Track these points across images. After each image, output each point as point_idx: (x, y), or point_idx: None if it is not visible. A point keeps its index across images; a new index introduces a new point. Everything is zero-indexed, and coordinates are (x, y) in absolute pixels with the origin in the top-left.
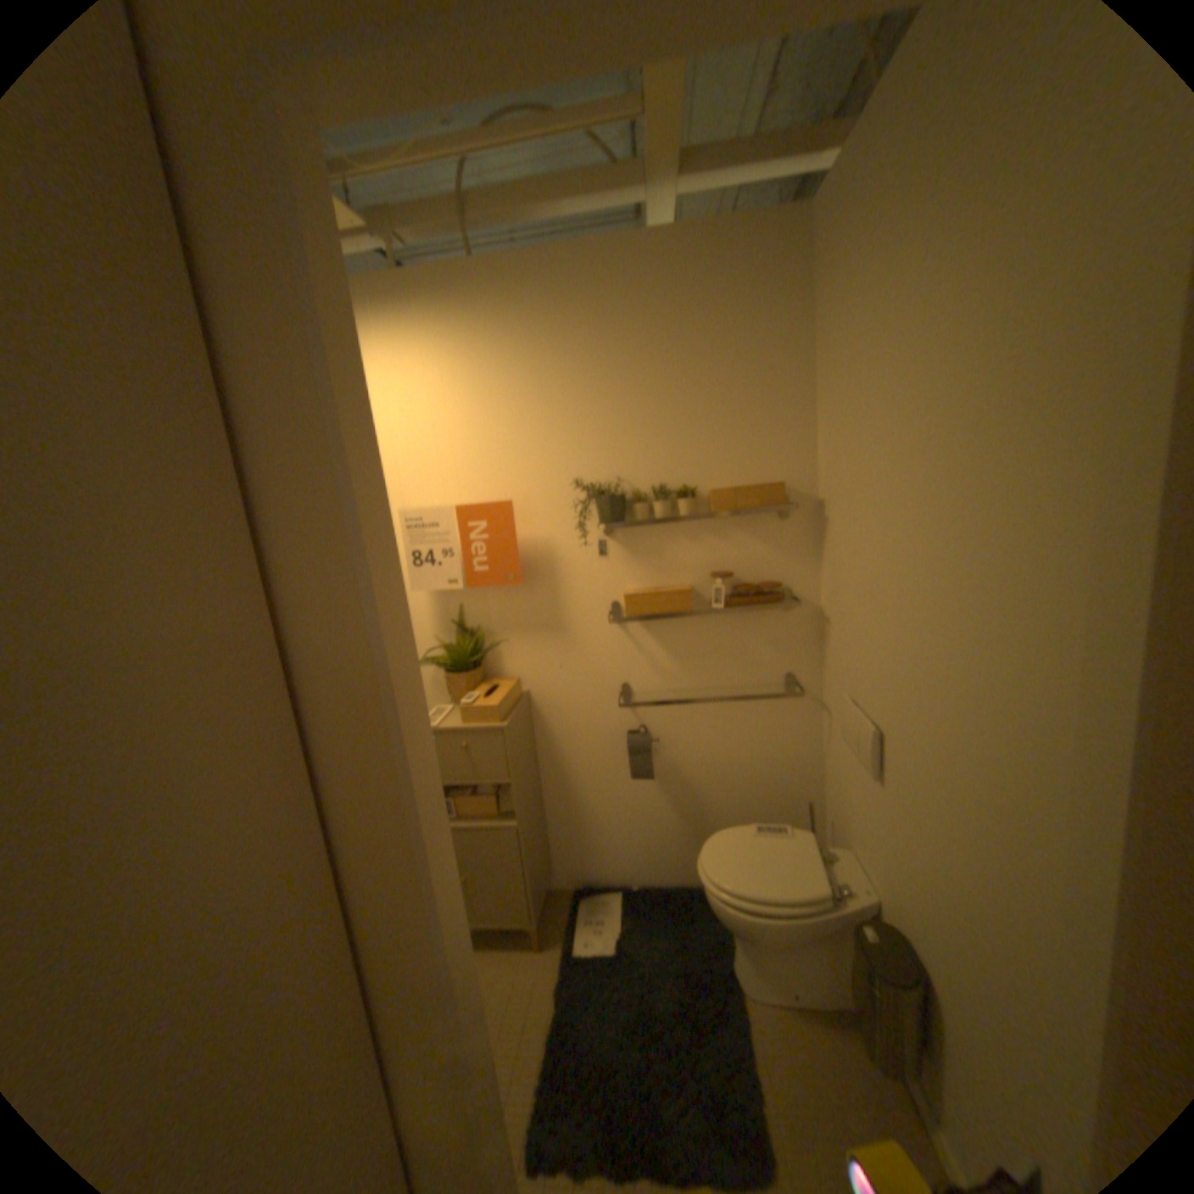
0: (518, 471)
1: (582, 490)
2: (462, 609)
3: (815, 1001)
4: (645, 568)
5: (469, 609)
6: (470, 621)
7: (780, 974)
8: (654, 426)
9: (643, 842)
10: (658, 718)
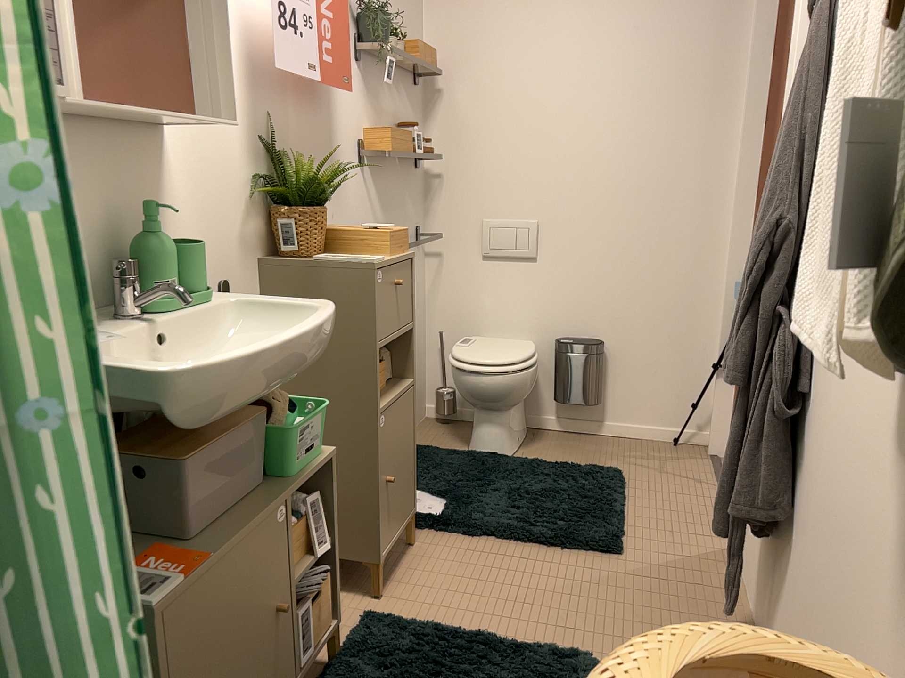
0: None
1: (351, 1)
2: (270, 119)
3: (522, 434)
4: (372, 108)
5: (275, 120)
6: (276, 140)
7: (514, 425)
8: None
9: None
10: None
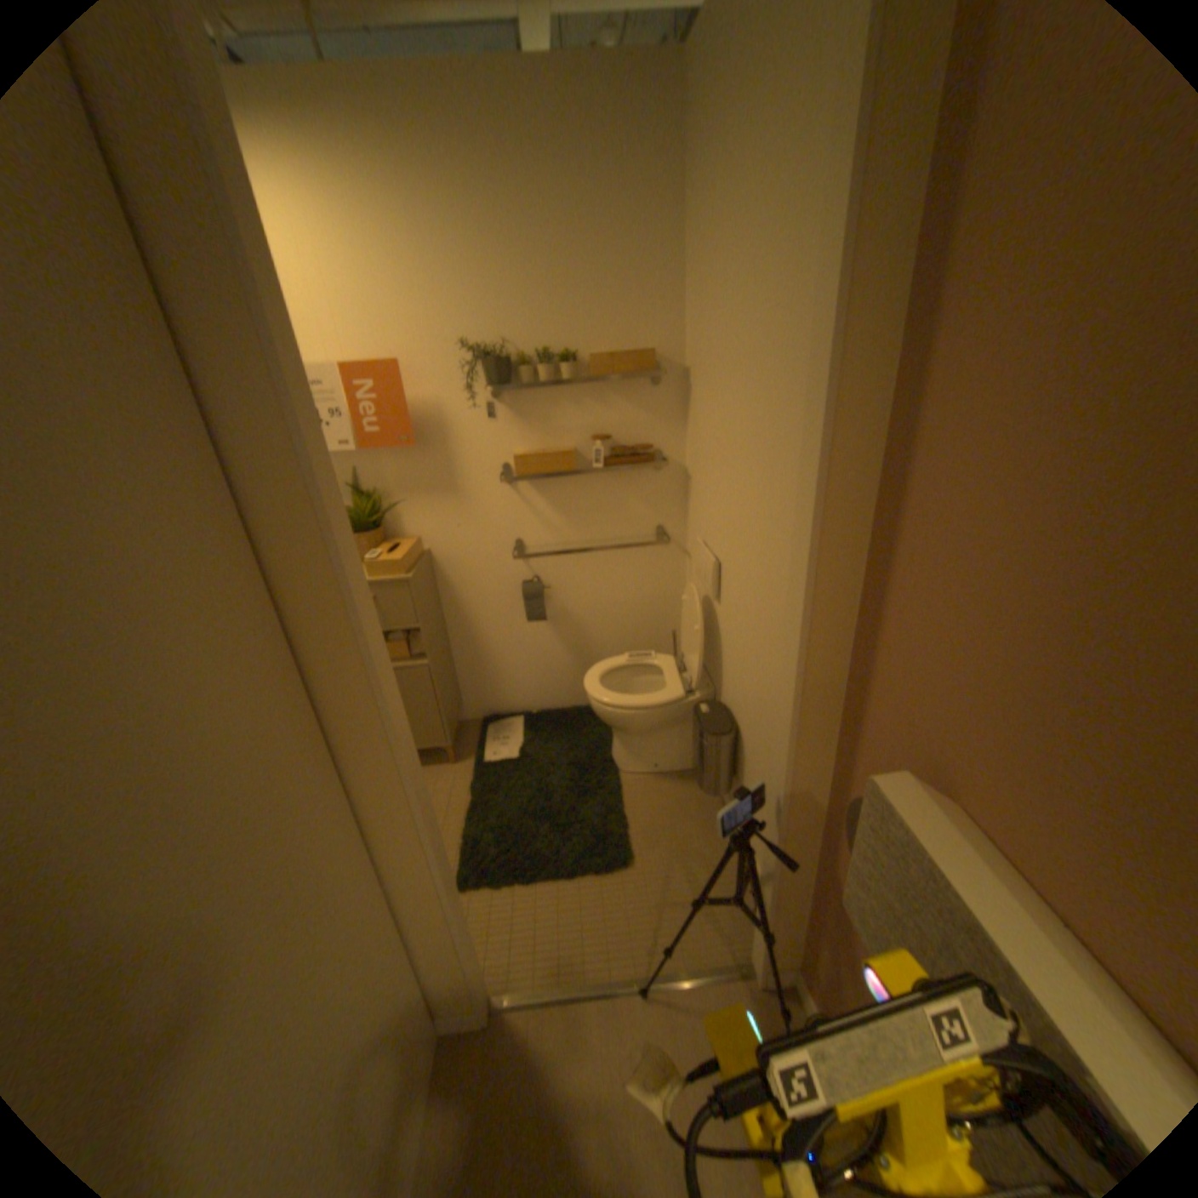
0: (401, 326)
1: (468, 350)
2: (355, 471)
3: (668, 766)
4: (532, 430)
5: (362, 471)
6: (365, 483)
7: (644, 751)
8: (536, 285)
9: (540, 674)
10: (549, 569)
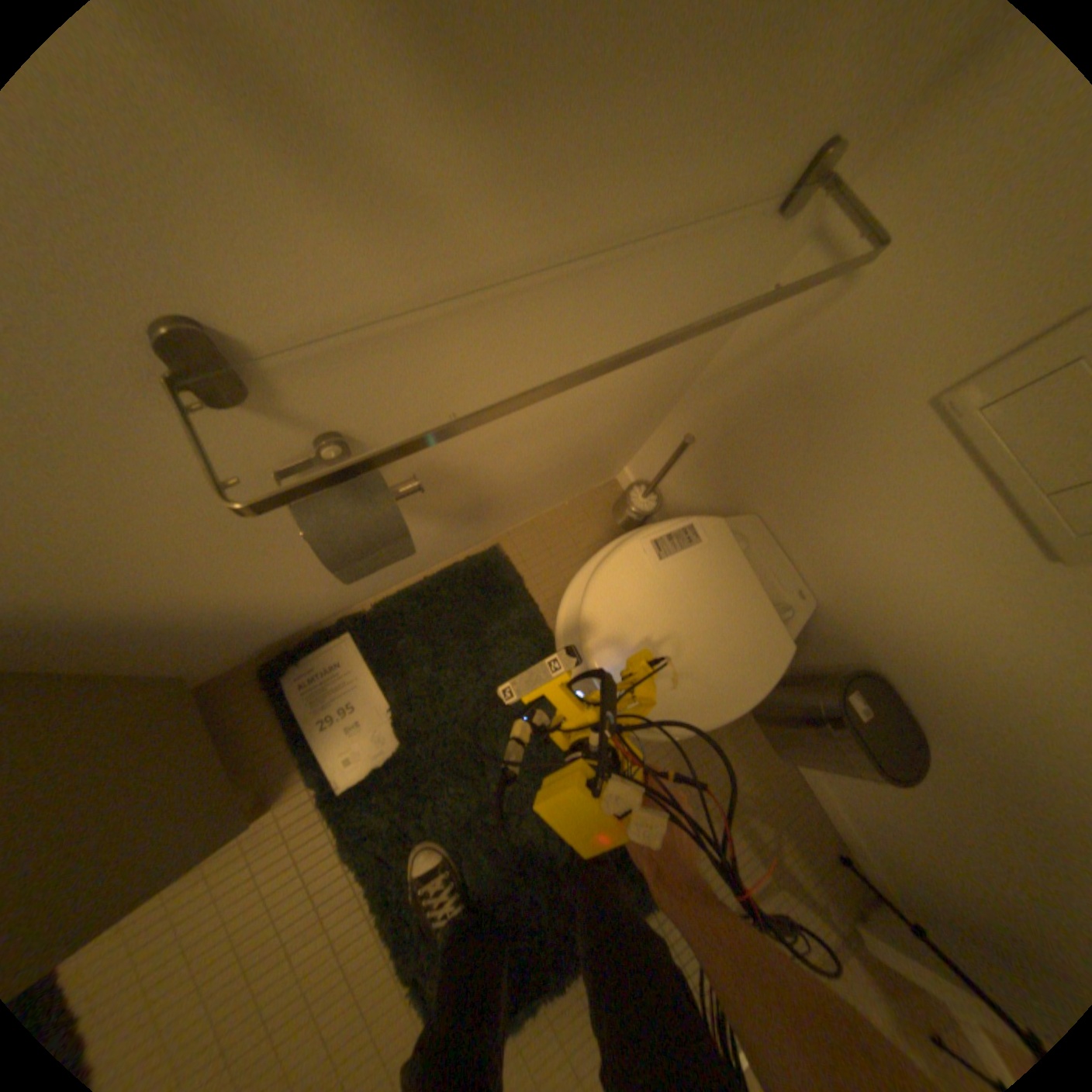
0: None
1: None
2: None
3: None
4: None
5: None
6: None
7: None
8: None
9: None
10: (378, 390)
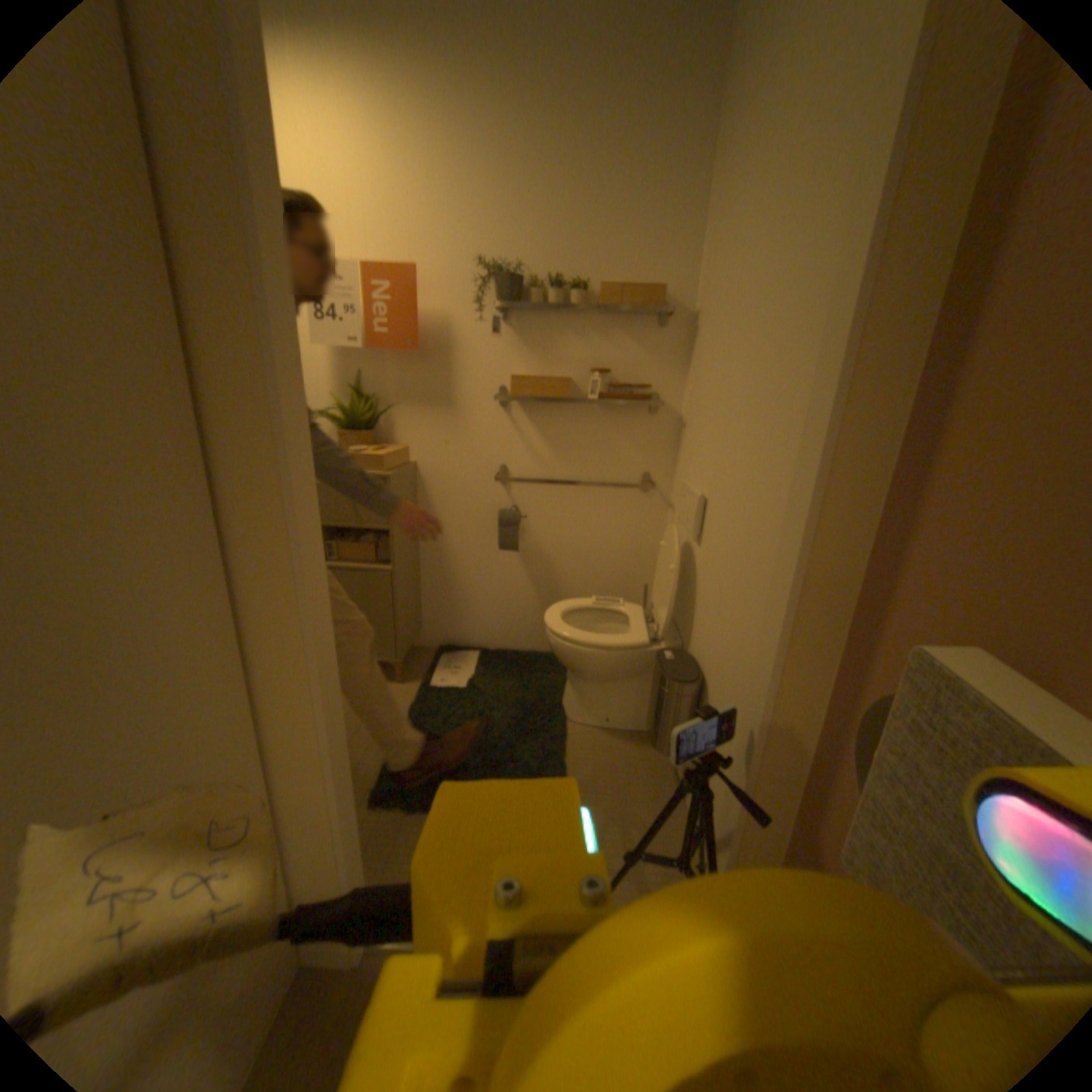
0: (426, 234)
1: (485, 264)
2: (361, 370)
3: (623, 719)
4: (535, 352)
5: (367, 371)
6: (368, 384)
7: (599, 698)
8: (560, 207)
9: (505, 607)
10: (530, 497)
